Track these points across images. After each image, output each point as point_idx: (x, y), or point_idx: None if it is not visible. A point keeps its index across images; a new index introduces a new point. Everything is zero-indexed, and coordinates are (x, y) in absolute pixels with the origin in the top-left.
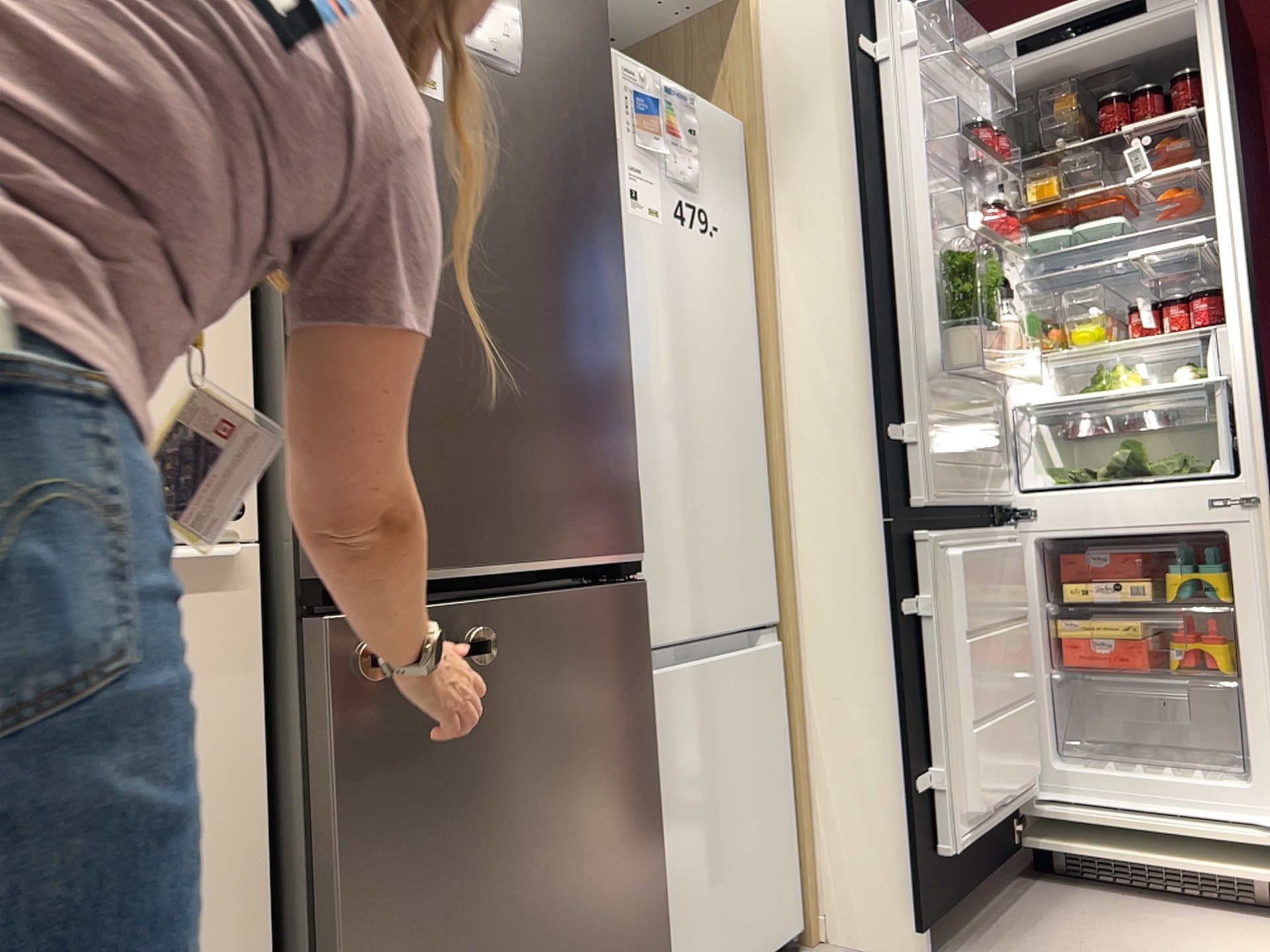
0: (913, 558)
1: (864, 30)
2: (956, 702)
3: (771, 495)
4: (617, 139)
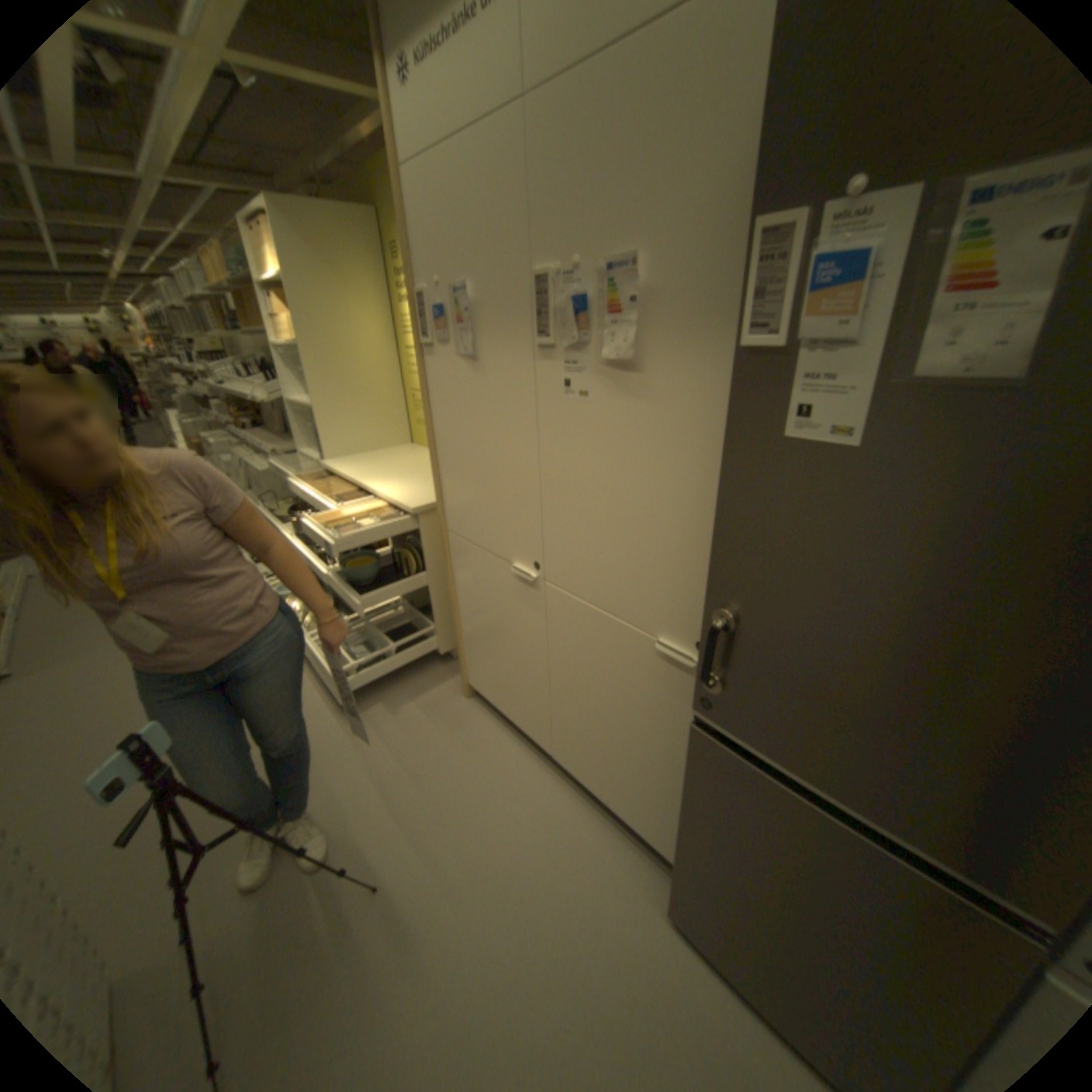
0: None
1: None
2: None
3: None
4: None
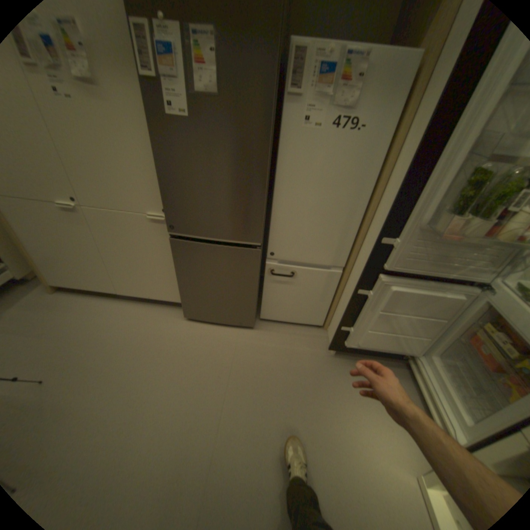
0: (374, 280)
1: None
2: (368, 322)
3: (360, 231)
4: (302, 93)
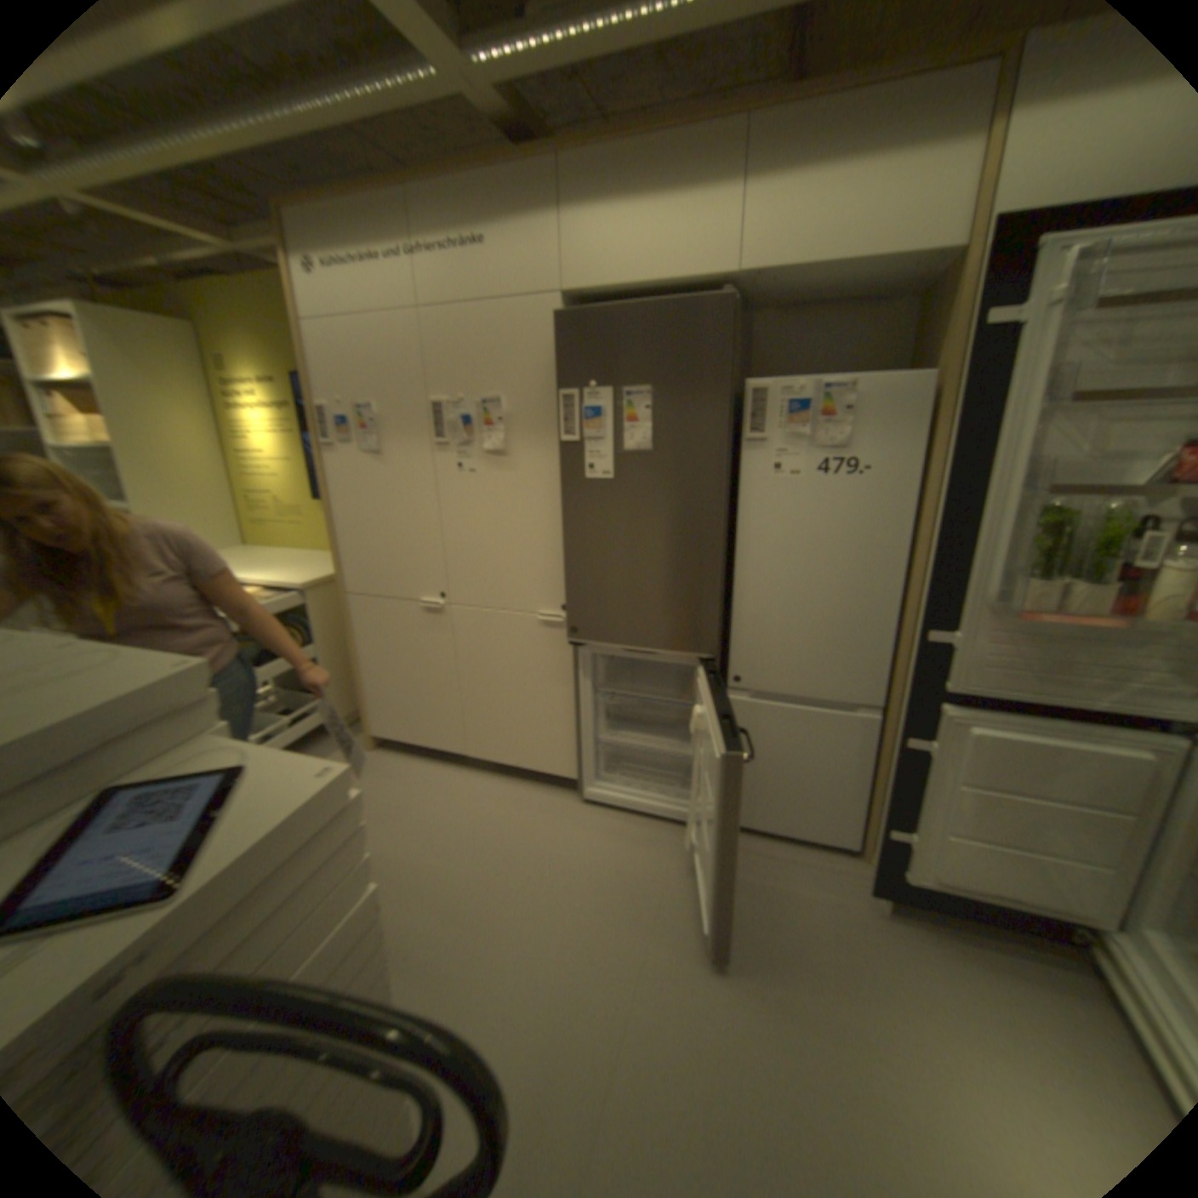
0: (937, 719)
1: (1000, 302)
2: (946, 816)
3: (902, 634)
4: (767, 437)
